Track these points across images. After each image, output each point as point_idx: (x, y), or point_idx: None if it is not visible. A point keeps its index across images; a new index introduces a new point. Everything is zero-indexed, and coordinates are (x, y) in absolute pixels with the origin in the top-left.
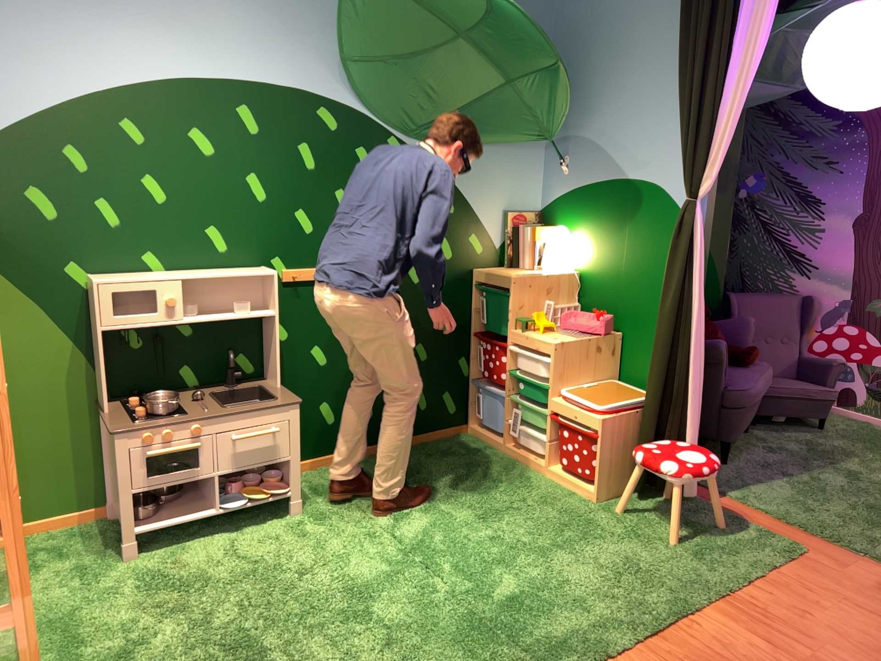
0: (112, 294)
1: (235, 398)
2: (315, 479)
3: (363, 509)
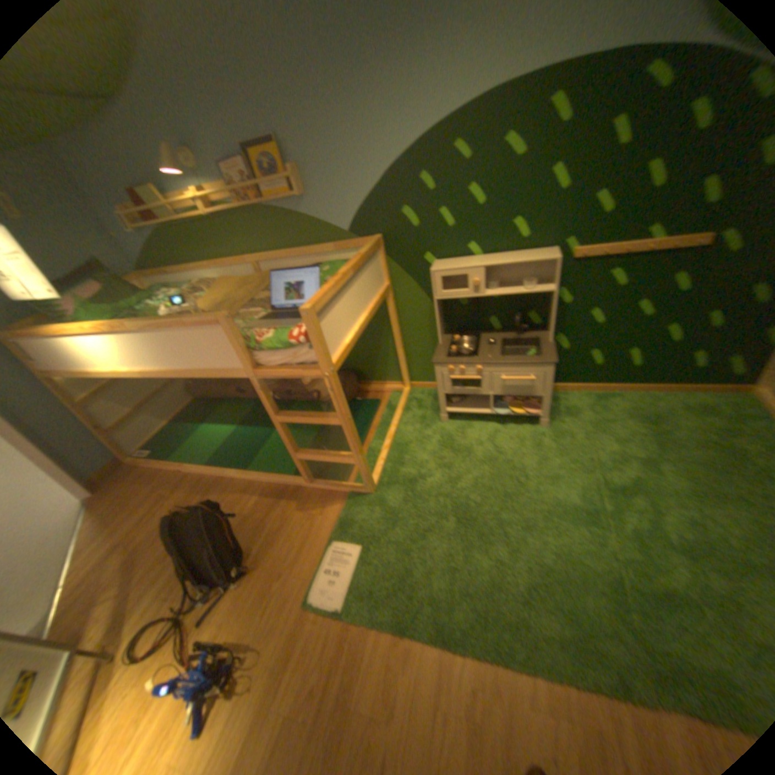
0: (439, 278)
1: (518, 344)
2: (574, 400)
3: (594, 440)
